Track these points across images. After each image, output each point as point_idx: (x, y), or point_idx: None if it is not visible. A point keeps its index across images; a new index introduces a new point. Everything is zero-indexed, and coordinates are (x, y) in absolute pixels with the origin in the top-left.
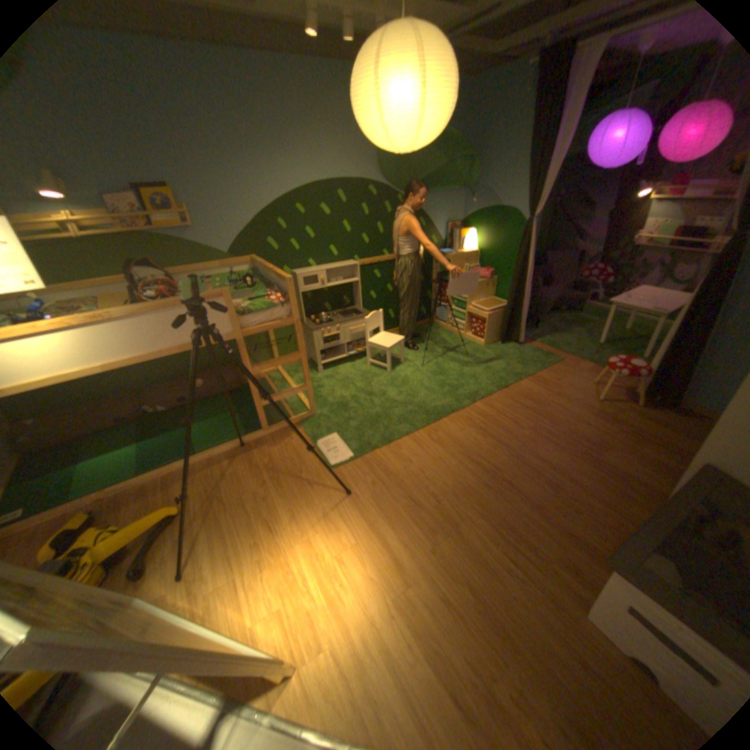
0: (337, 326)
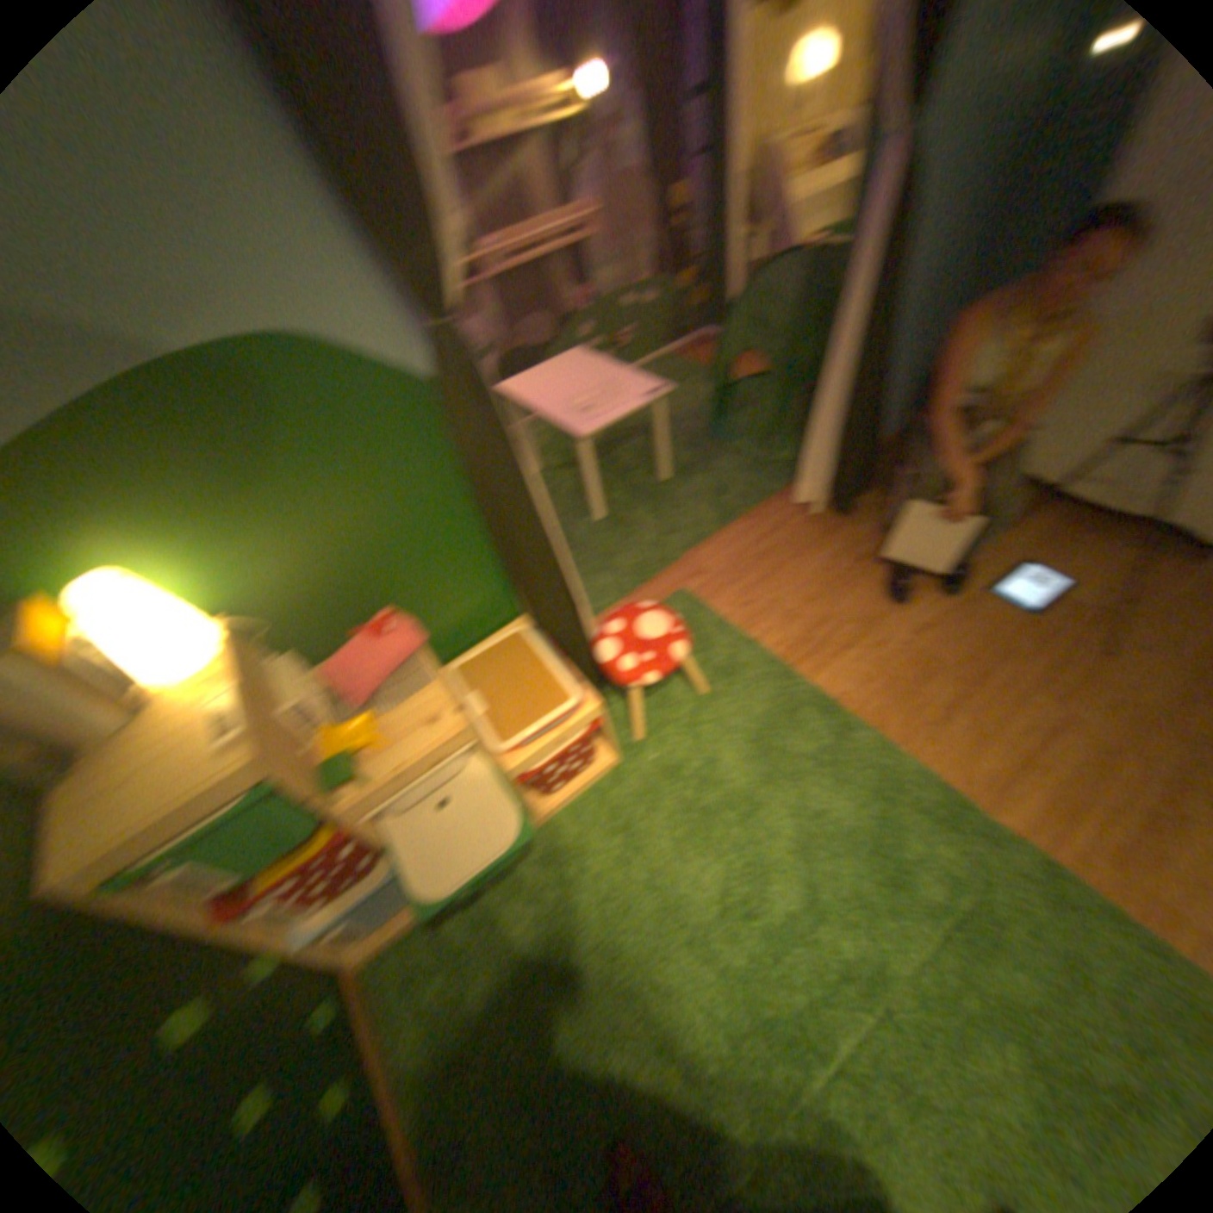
0: None
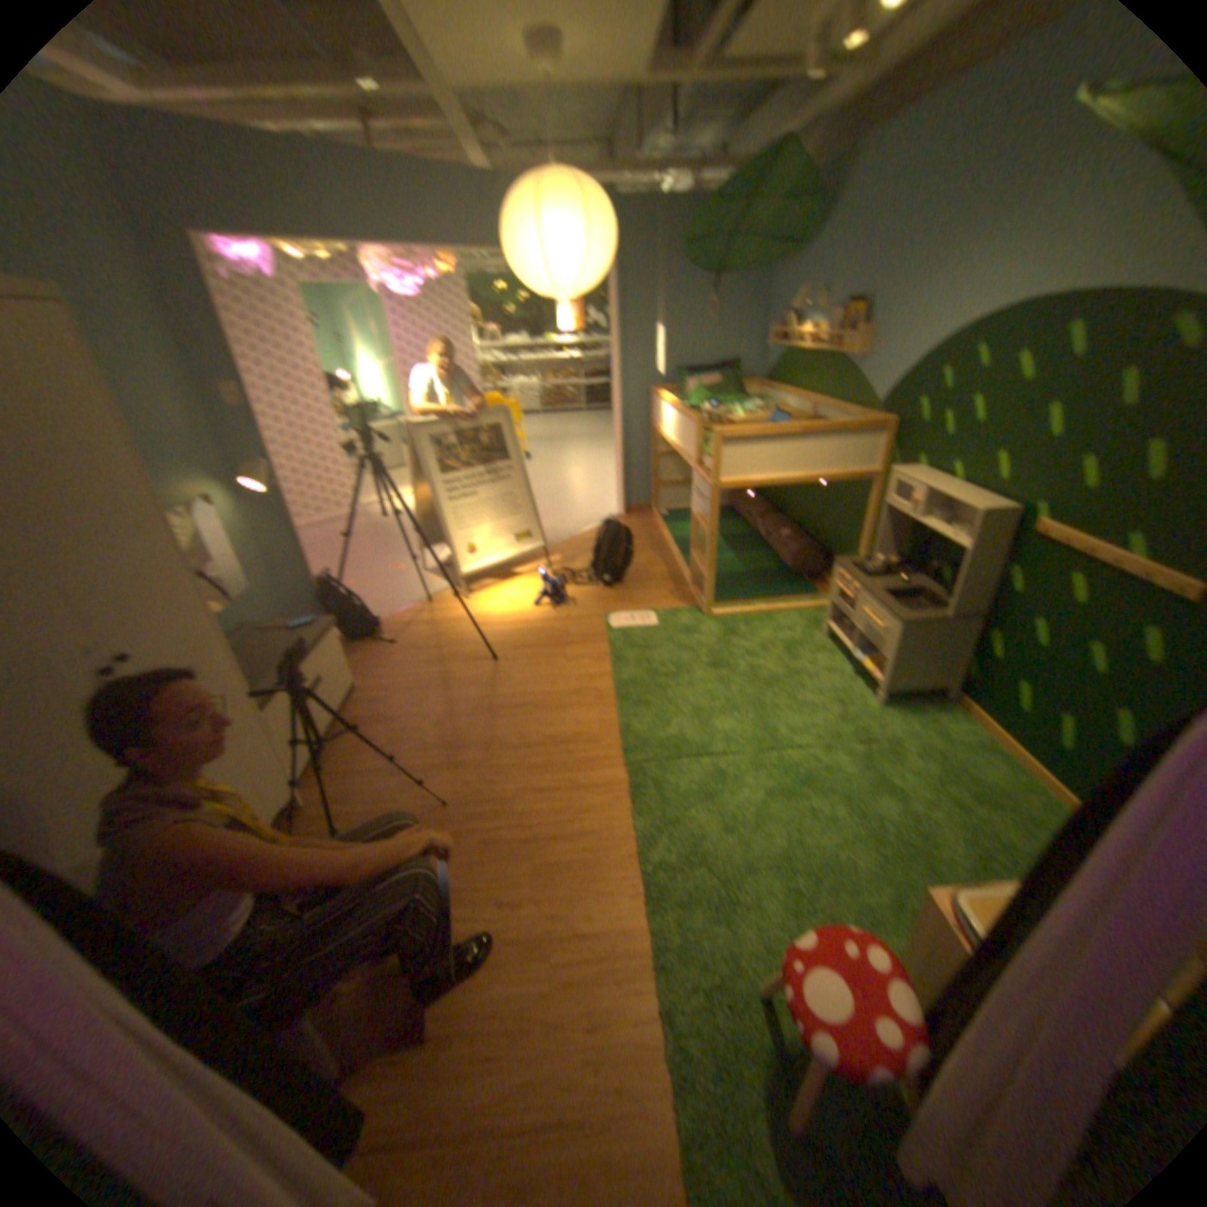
0: (857, 586)
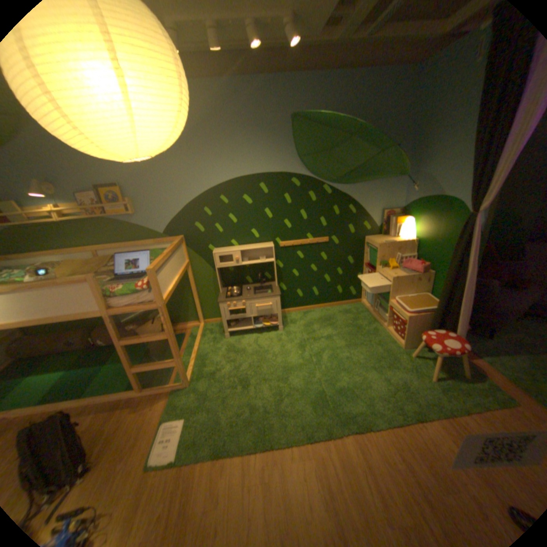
0: (243, 301)
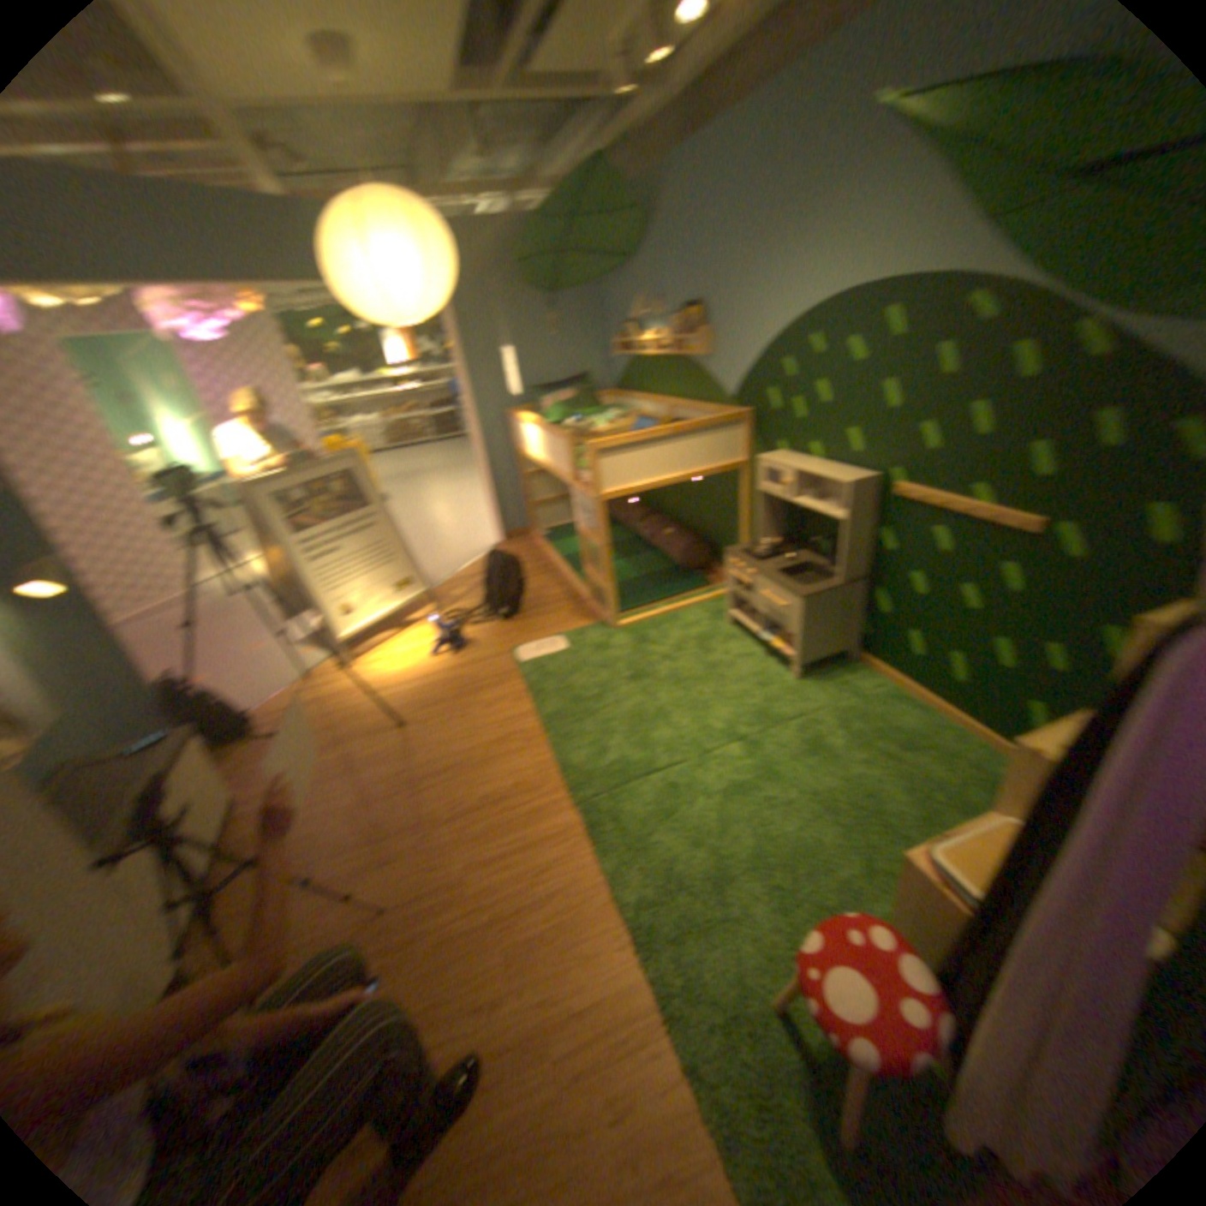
0: (752, 571)
